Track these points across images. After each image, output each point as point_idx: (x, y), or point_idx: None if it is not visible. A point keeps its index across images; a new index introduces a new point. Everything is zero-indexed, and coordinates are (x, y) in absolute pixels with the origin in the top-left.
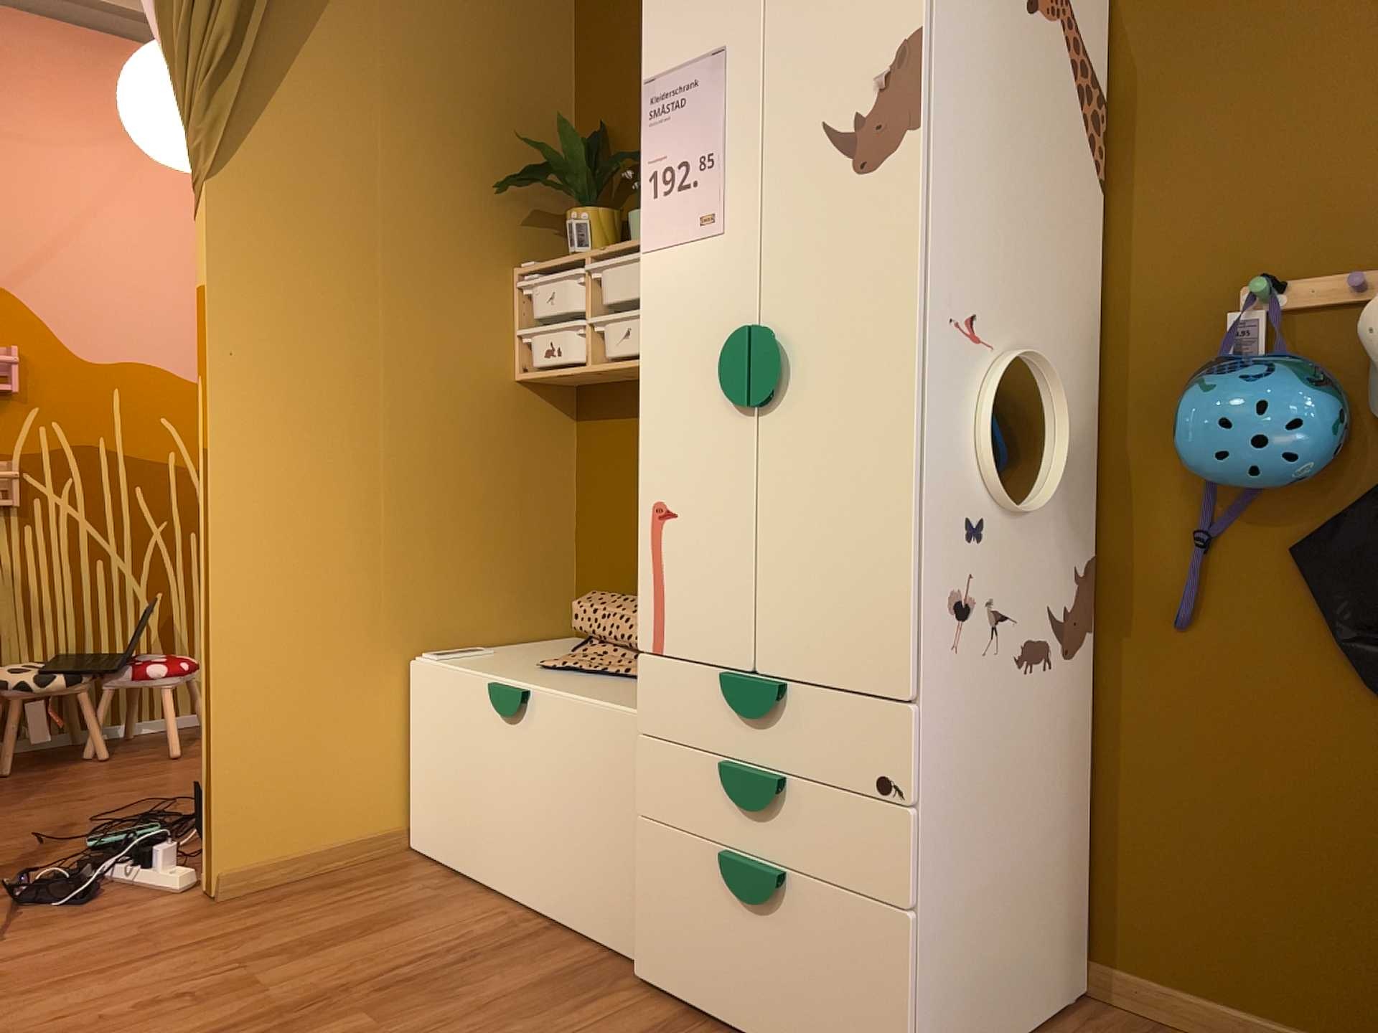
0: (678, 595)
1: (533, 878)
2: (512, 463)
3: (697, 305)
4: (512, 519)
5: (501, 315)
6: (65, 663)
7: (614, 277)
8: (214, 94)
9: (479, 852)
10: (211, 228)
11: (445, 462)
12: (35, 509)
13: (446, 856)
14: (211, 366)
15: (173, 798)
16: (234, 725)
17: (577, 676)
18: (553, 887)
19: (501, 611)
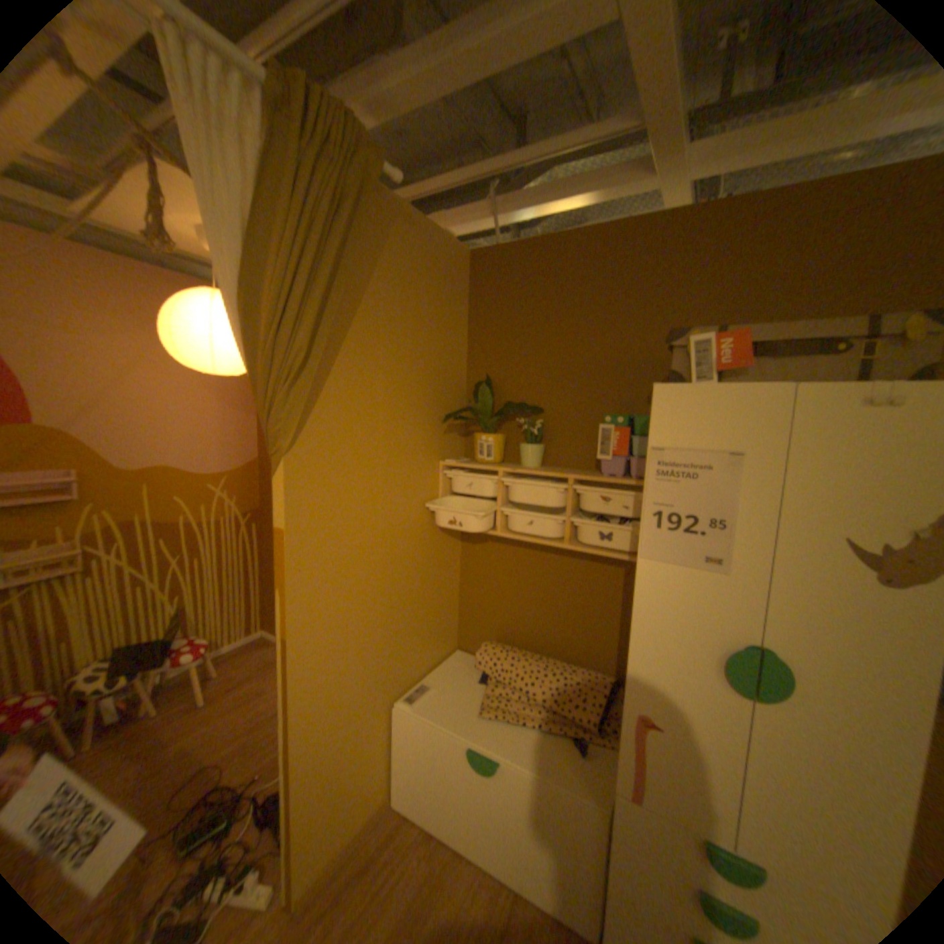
0: (662, 779)
1: (500, 864)
2: (436, 571)
3: (696, 611)
4: (435, 601)
5: (434, 489)
6: (121, 664)
7: (521, 488)
8: (286, 391)
9: (452, 832)
10: (284, 488)
11: (408, 585)
12: (89, 569)
13: (423, 824)
14: (286, 584)
15: (216, 764)
16: (304, 805)
17: (511, 731)
18: (518, 875)
19: (430, 653)
